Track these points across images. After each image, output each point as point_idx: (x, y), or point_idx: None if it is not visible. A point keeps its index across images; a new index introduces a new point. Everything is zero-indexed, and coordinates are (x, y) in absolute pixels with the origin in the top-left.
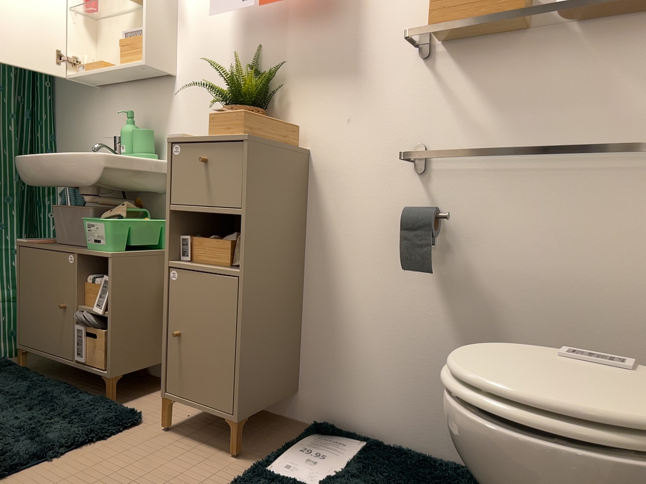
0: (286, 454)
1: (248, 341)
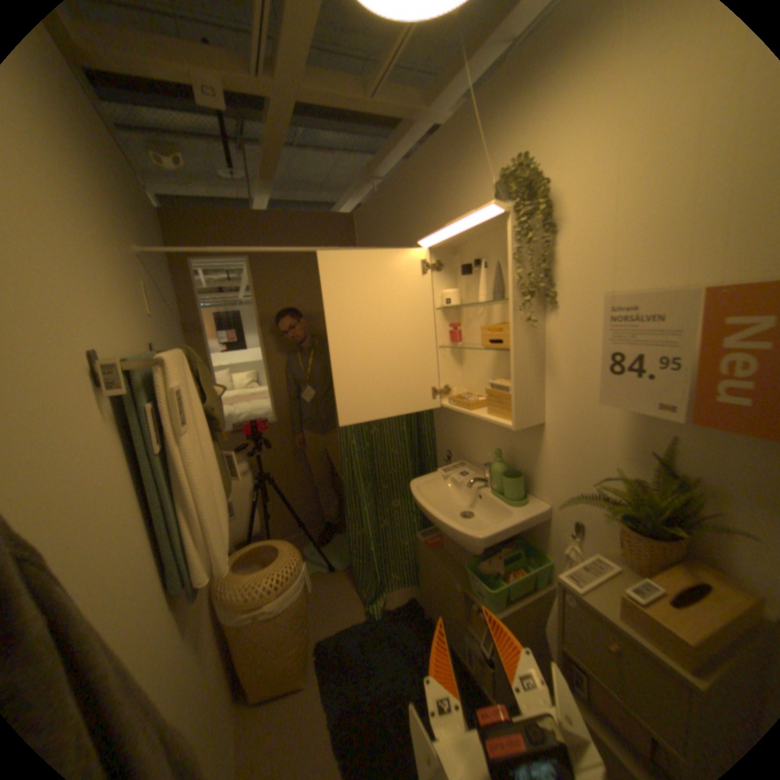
0: None
1: None
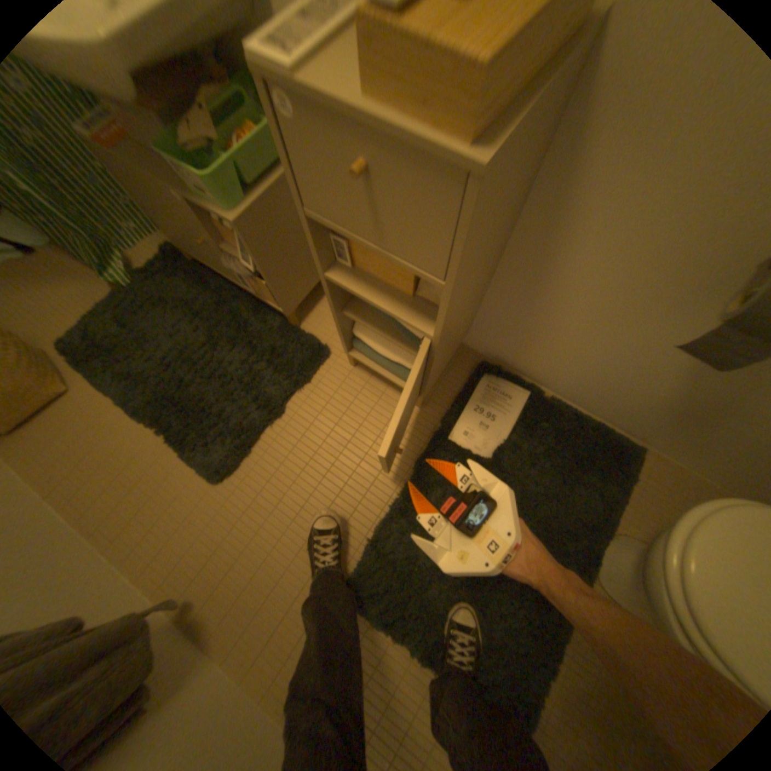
0: (464, 414)
1: (439, 365)
